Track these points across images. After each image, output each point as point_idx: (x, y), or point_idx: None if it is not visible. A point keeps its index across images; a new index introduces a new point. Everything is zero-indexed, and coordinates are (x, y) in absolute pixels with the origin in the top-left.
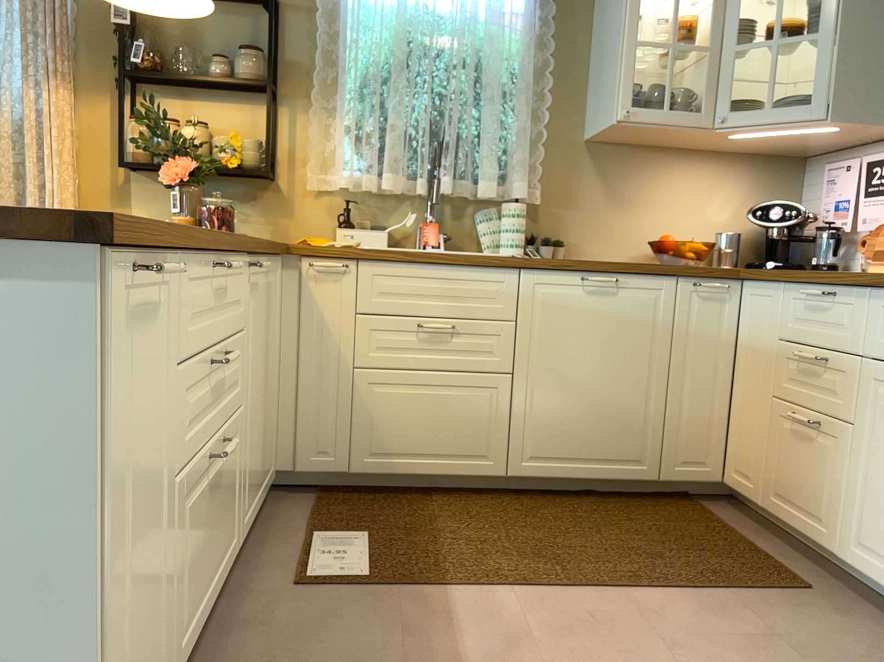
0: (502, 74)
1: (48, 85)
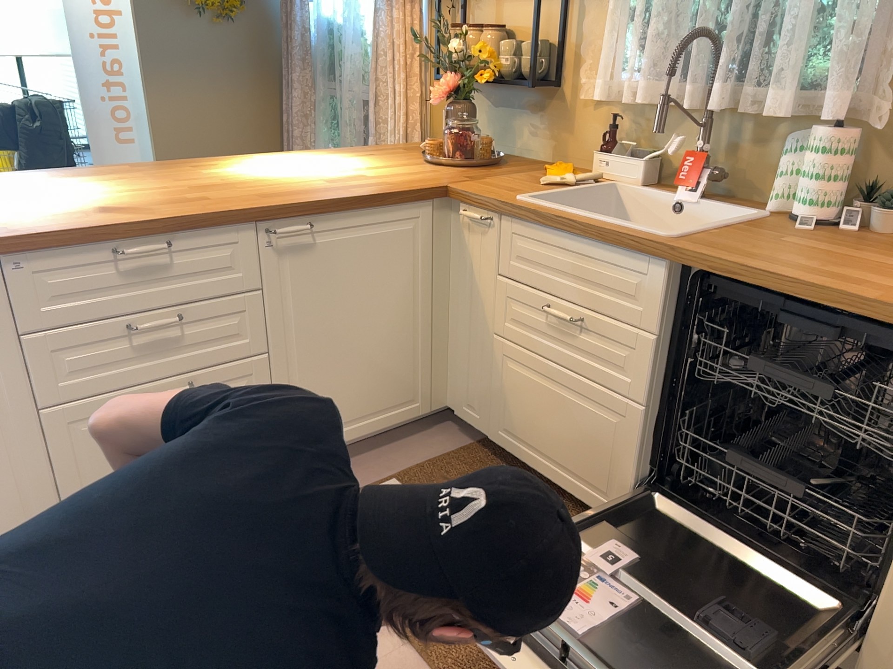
0: None
1: (398, 3)
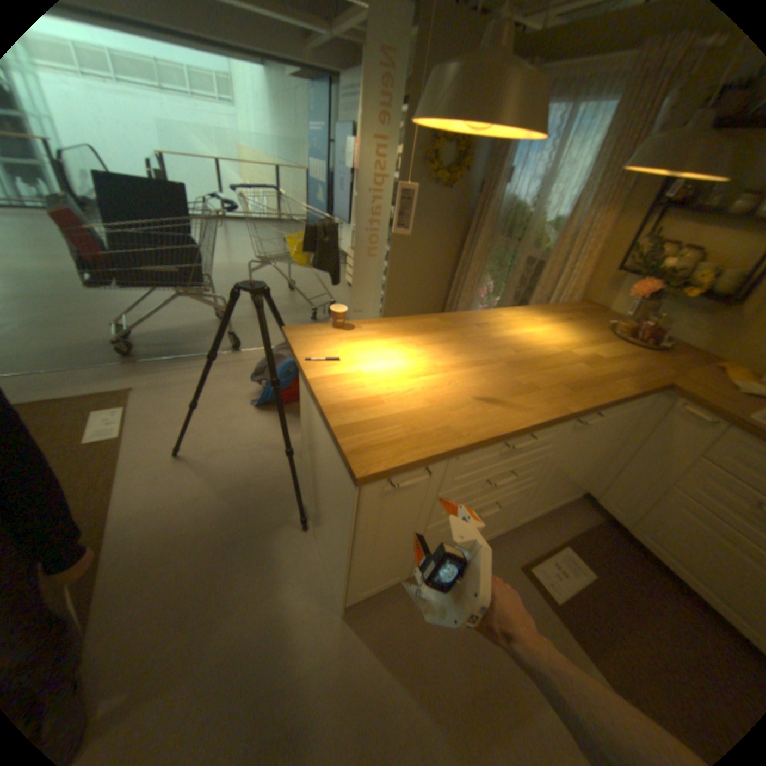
0: None
1: (601, 206)
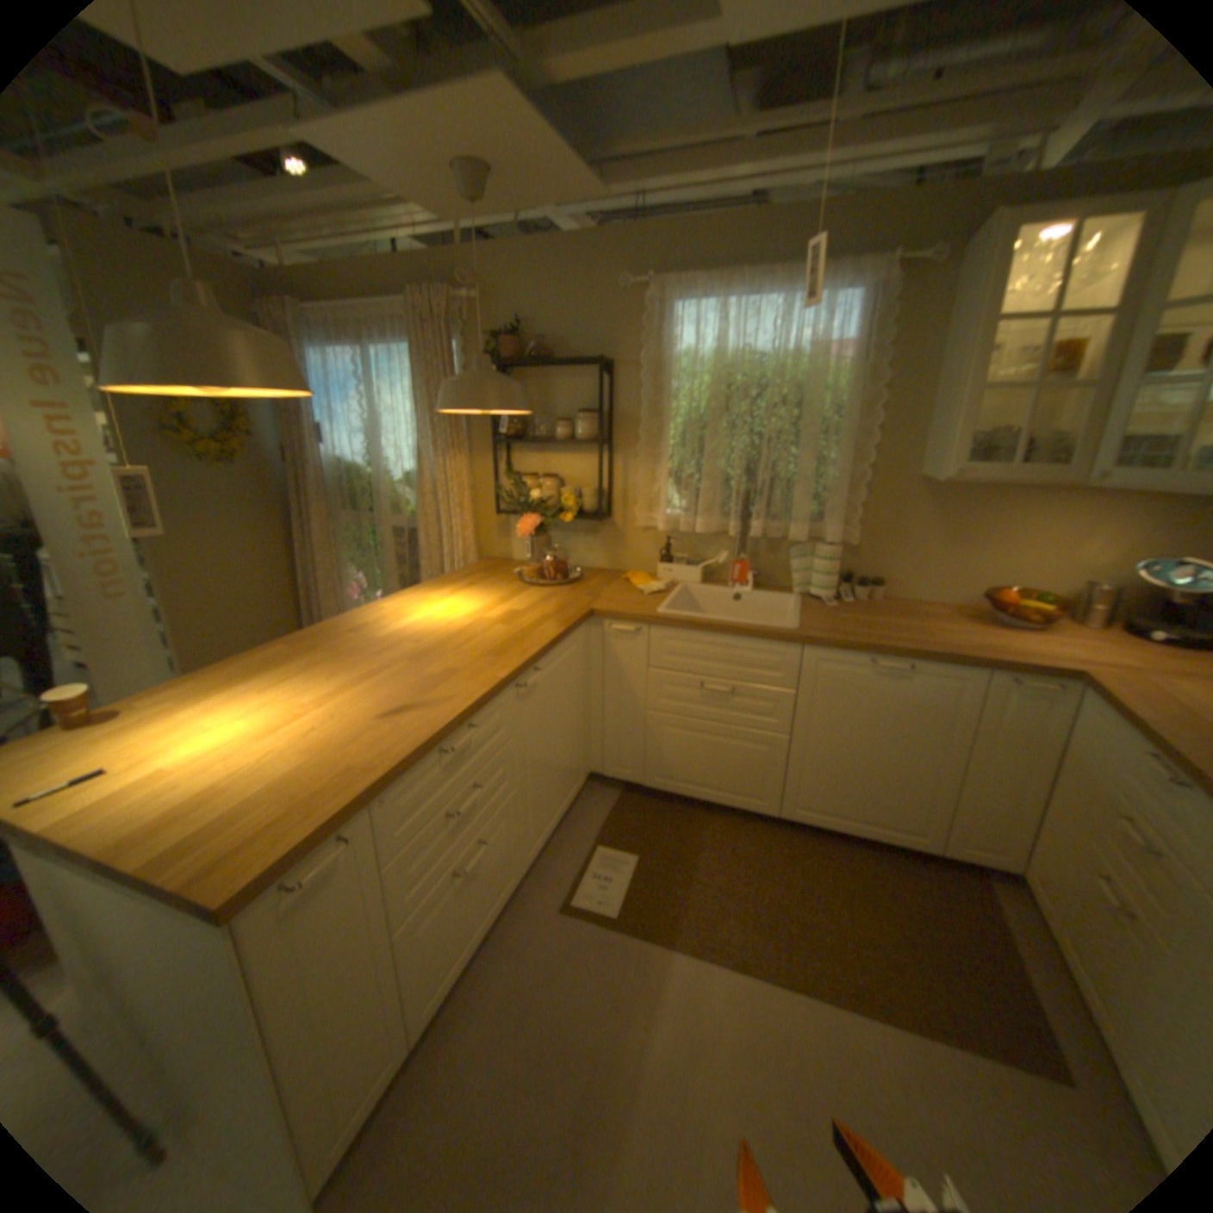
0: (826, 411)
1: (447, 452)
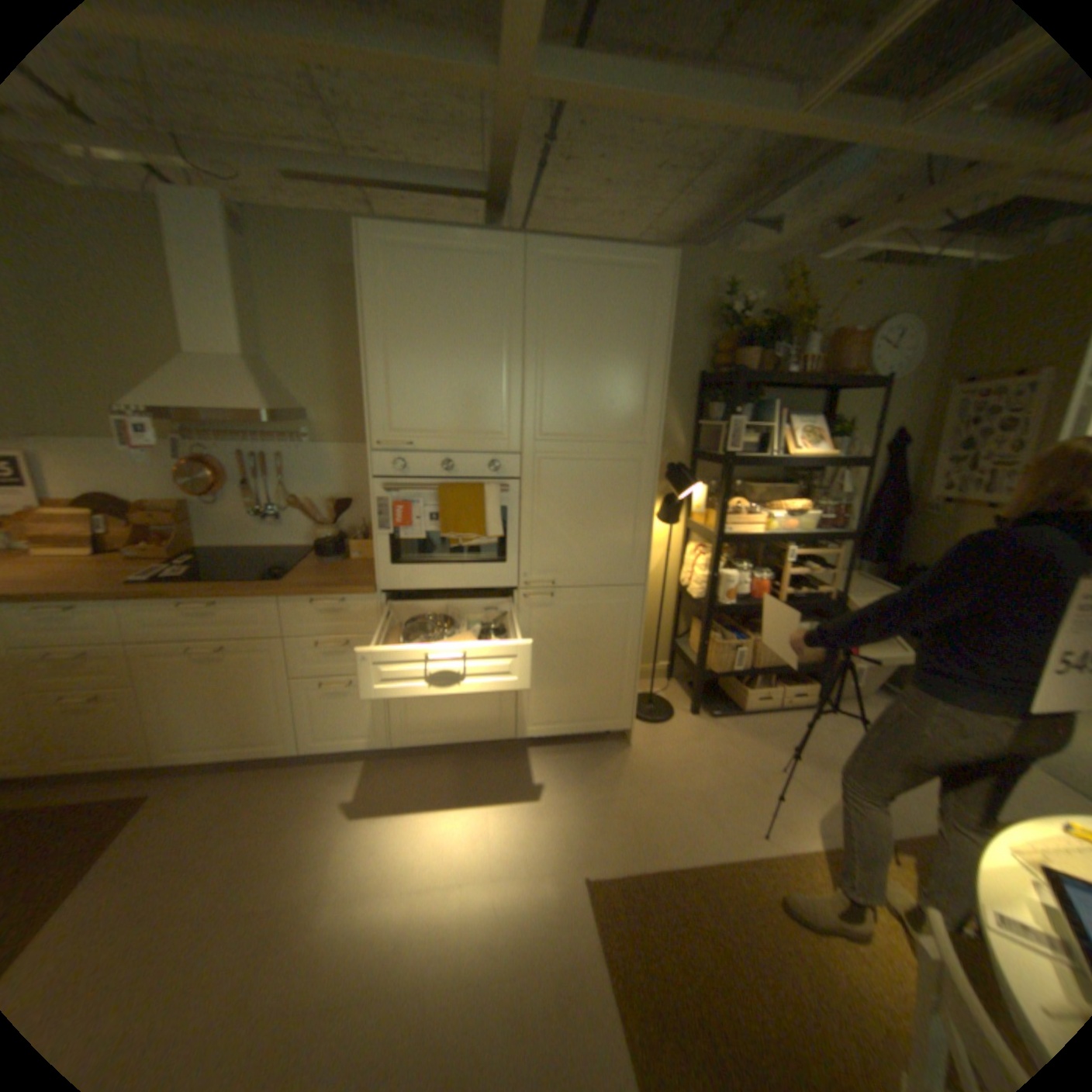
0: None
1: None
